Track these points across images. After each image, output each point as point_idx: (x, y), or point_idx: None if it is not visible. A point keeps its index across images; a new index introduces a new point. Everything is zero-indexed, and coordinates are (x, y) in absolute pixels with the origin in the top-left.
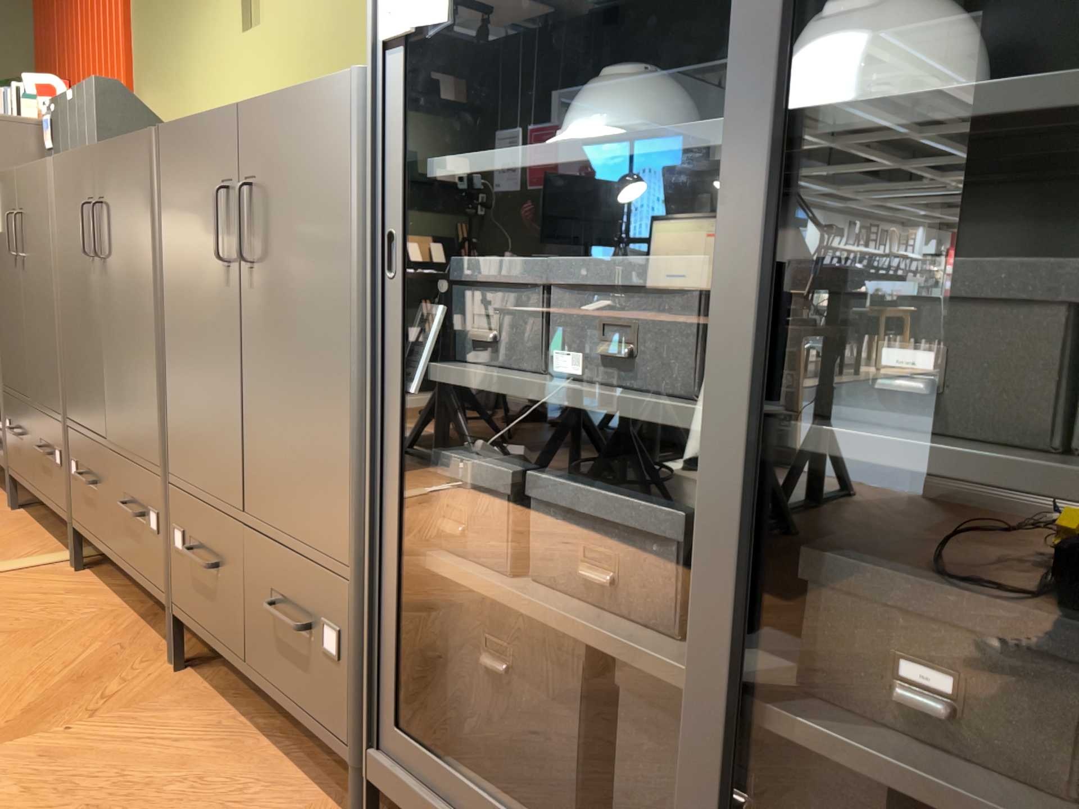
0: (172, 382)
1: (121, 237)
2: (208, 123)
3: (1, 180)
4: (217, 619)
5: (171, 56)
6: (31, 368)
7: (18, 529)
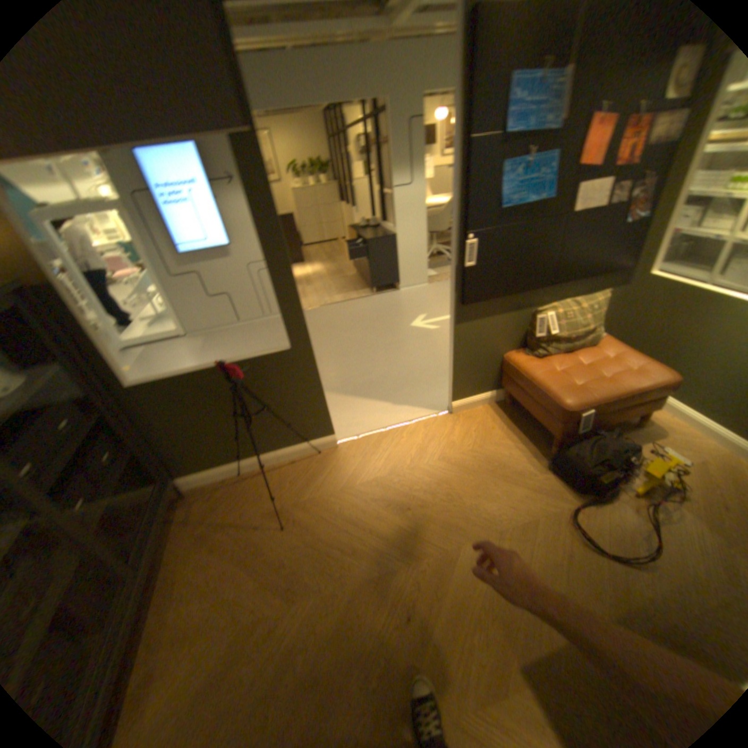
0: None
1: None
2: None
3: None
4: None
5: None
6: None
7: None
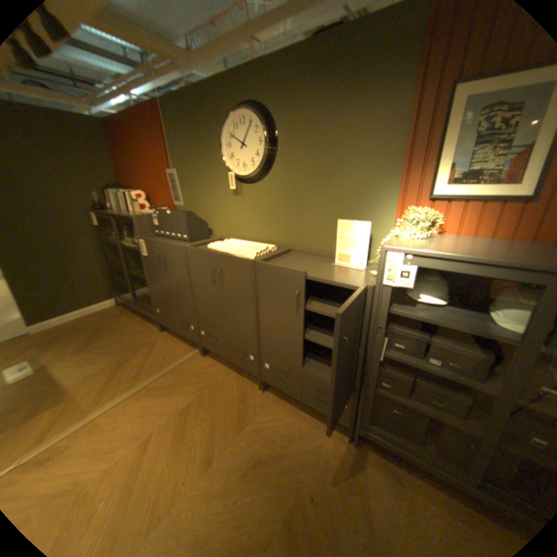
0: (264, 329)
1: (232, 283)
2: (287, 272)
3: (147, 240)
4: (287, 387)
5: (194, 191)
6: (172, 300)
7: (170, 341)
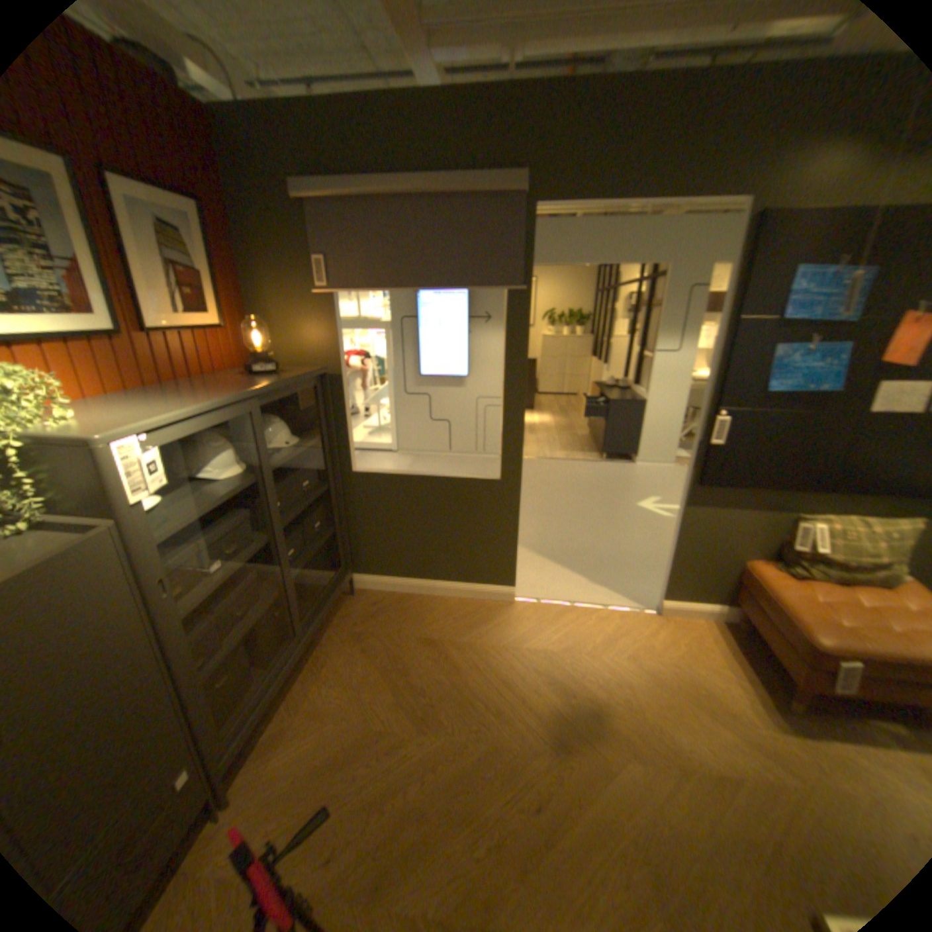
0: None
1: None
2: None
3: None
4: None
5: None
6: None
7: None
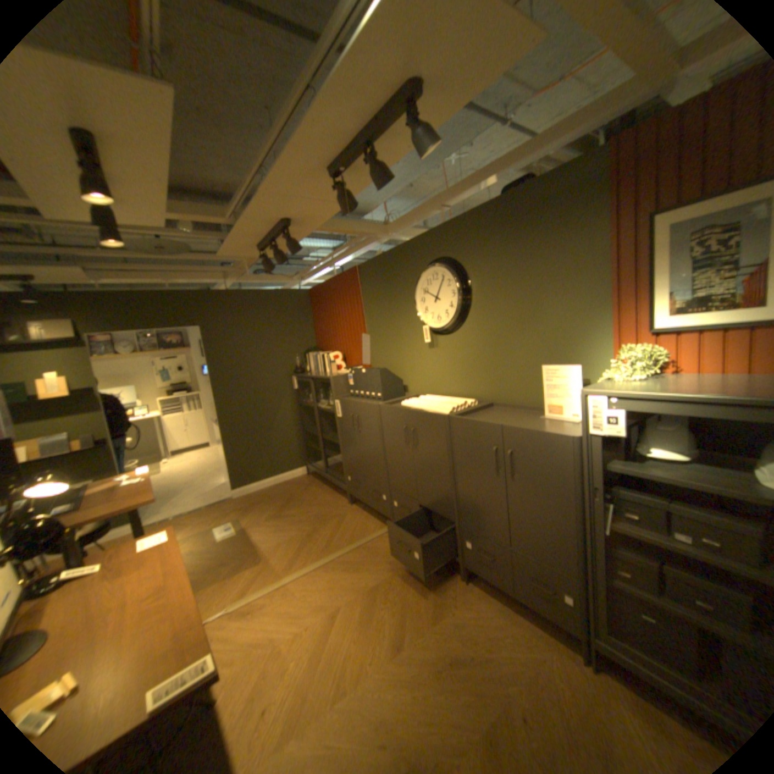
0: (463, 496)
1: (426, 442)
2: (483, 425)
3: (342, 401)
4: (495, 576)
5: (389, 348)
6: (364, 465)
7: (360, 516)
